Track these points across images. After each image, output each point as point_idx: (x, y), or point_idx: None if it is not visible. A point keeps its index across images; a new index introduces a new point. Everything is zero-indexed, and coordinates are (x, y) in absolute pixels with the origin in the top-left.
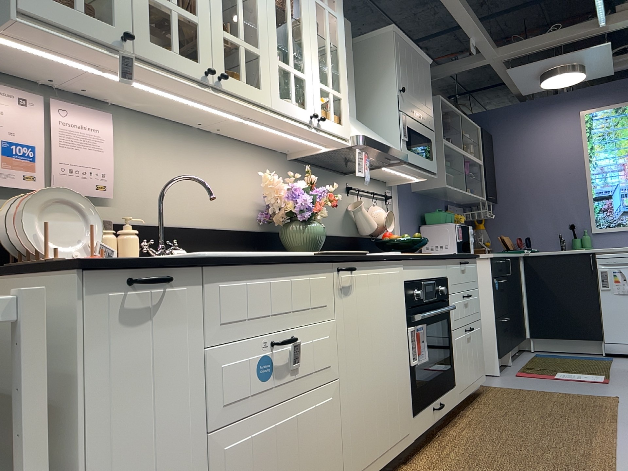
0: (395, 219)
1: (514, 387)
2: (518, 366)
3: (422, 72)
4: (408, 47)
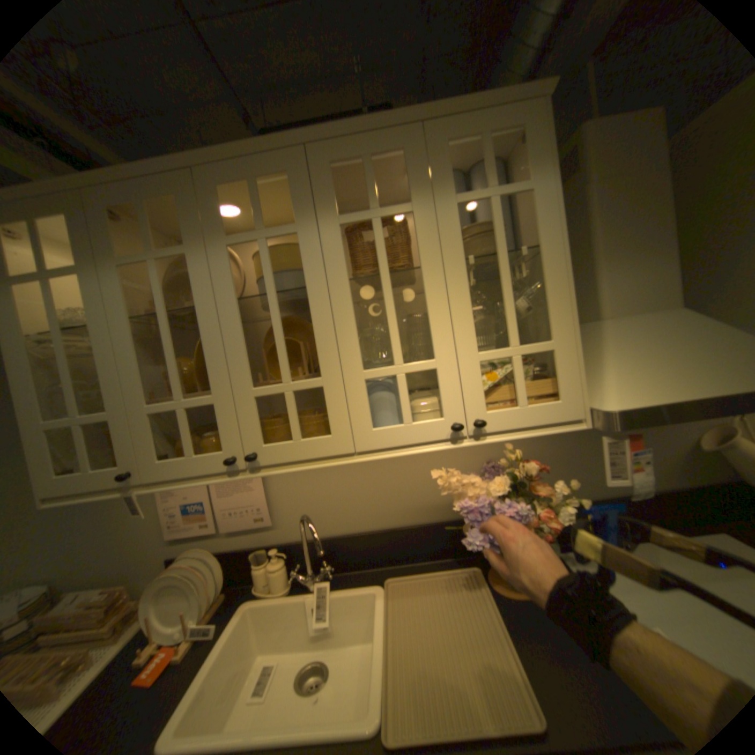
0: None
1: None
2: None
3: None
4: None
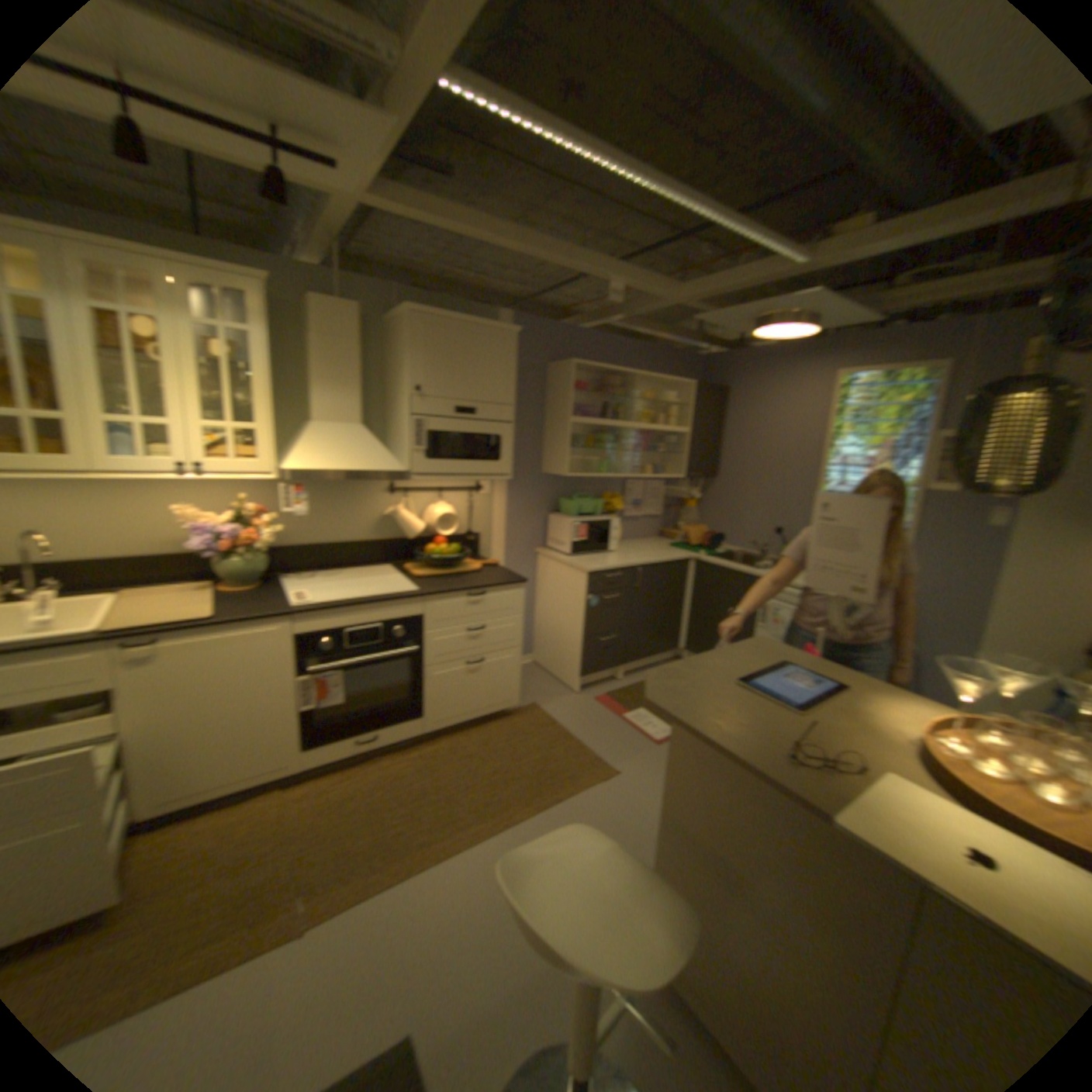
0: (495, 510)
1: (559, 718)
2: (626, 685)
3: (489, 350)
4: (452, 323)
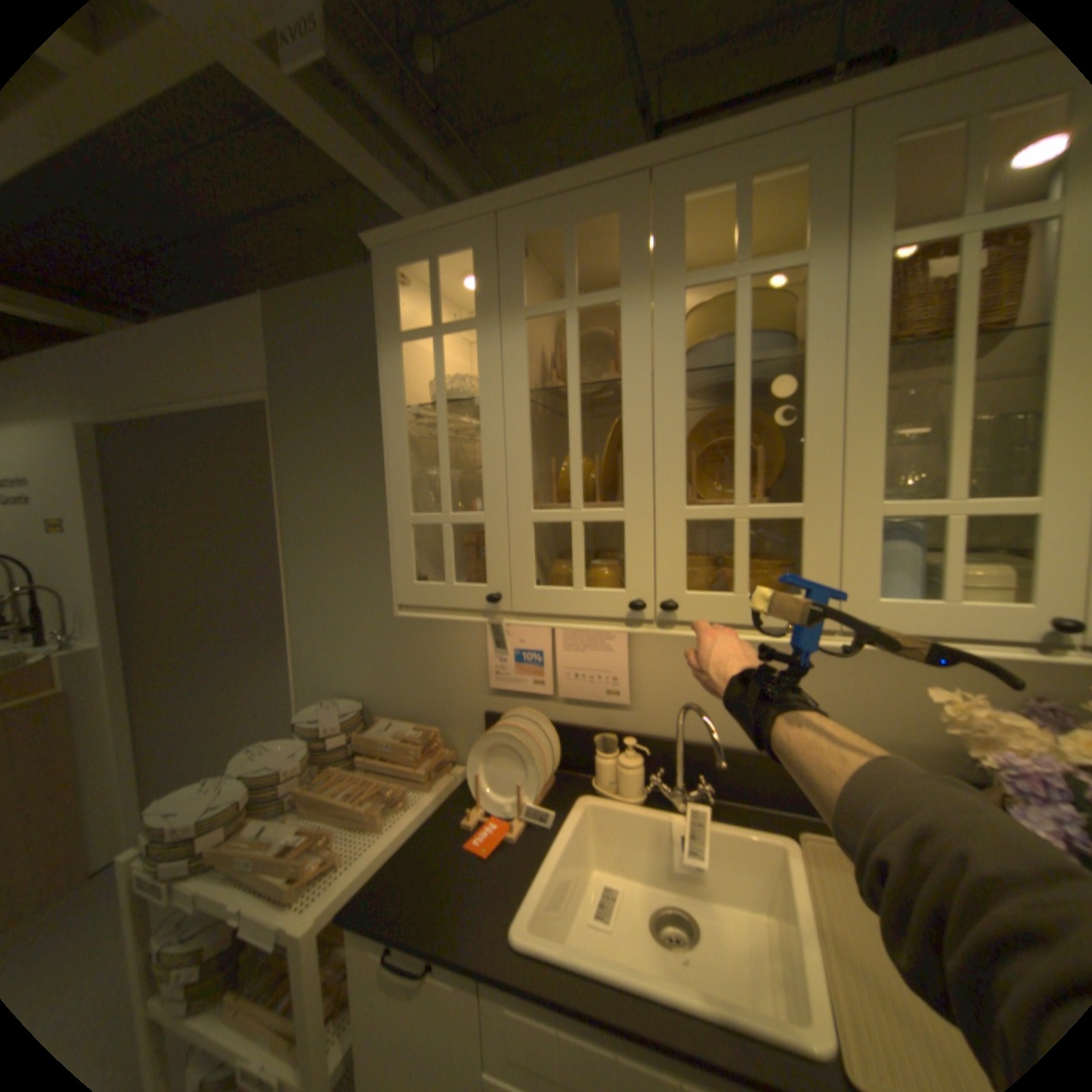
0: None
1: None
2: None
3: None
4: None
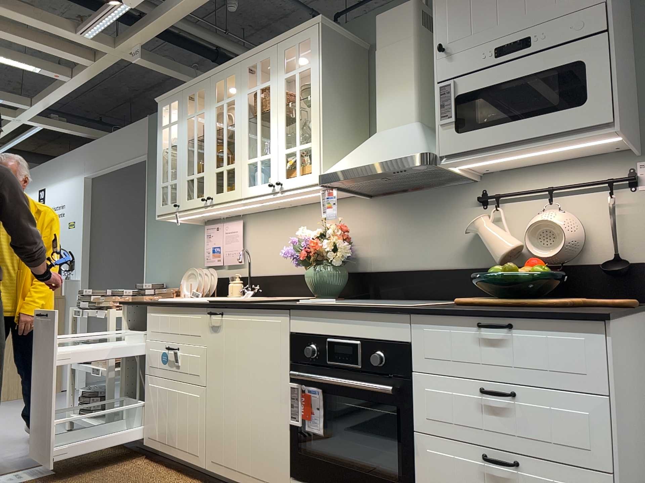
0: None
1: None
2: None
3: None
4: None
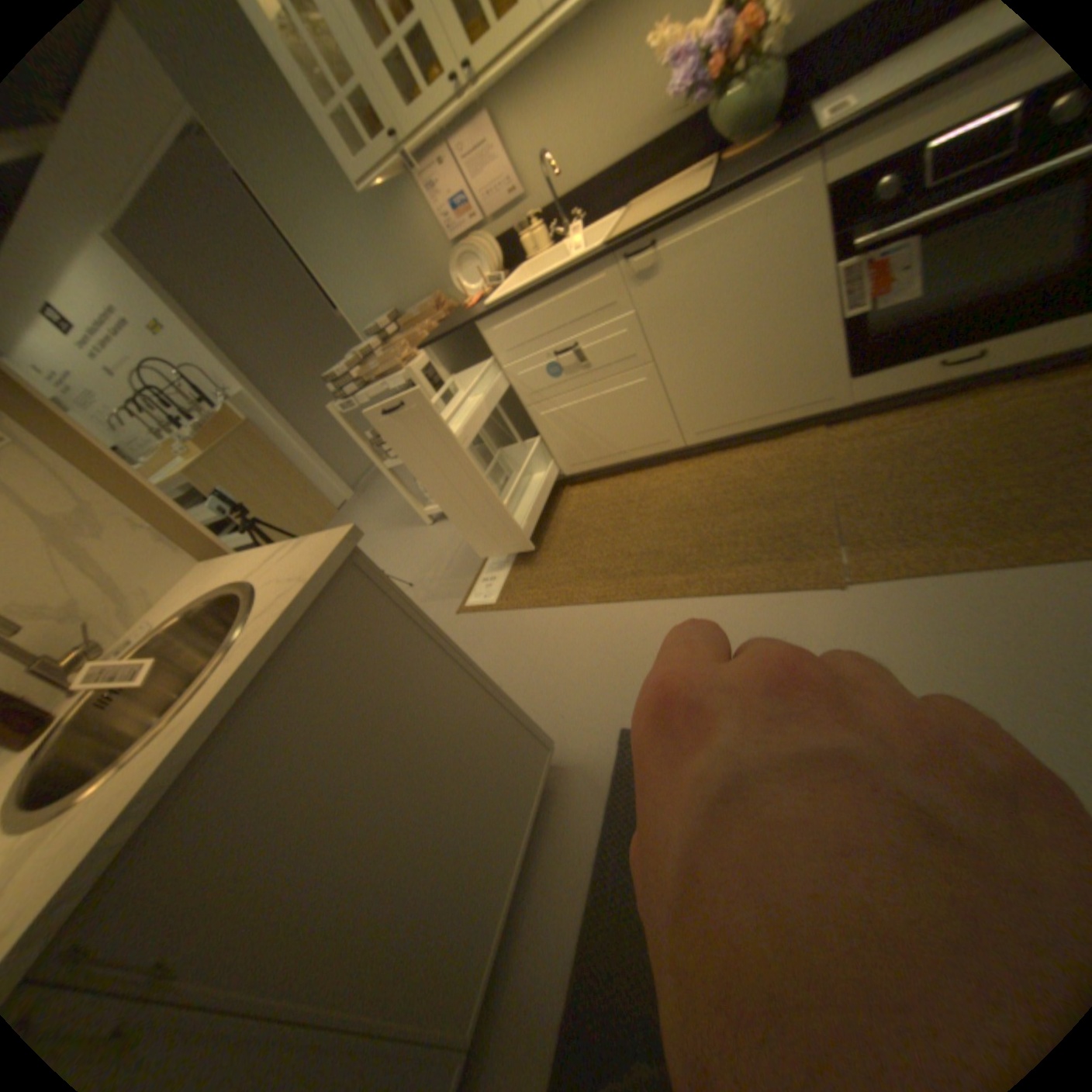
0: None
1: None
2: None
3: None
4: None
